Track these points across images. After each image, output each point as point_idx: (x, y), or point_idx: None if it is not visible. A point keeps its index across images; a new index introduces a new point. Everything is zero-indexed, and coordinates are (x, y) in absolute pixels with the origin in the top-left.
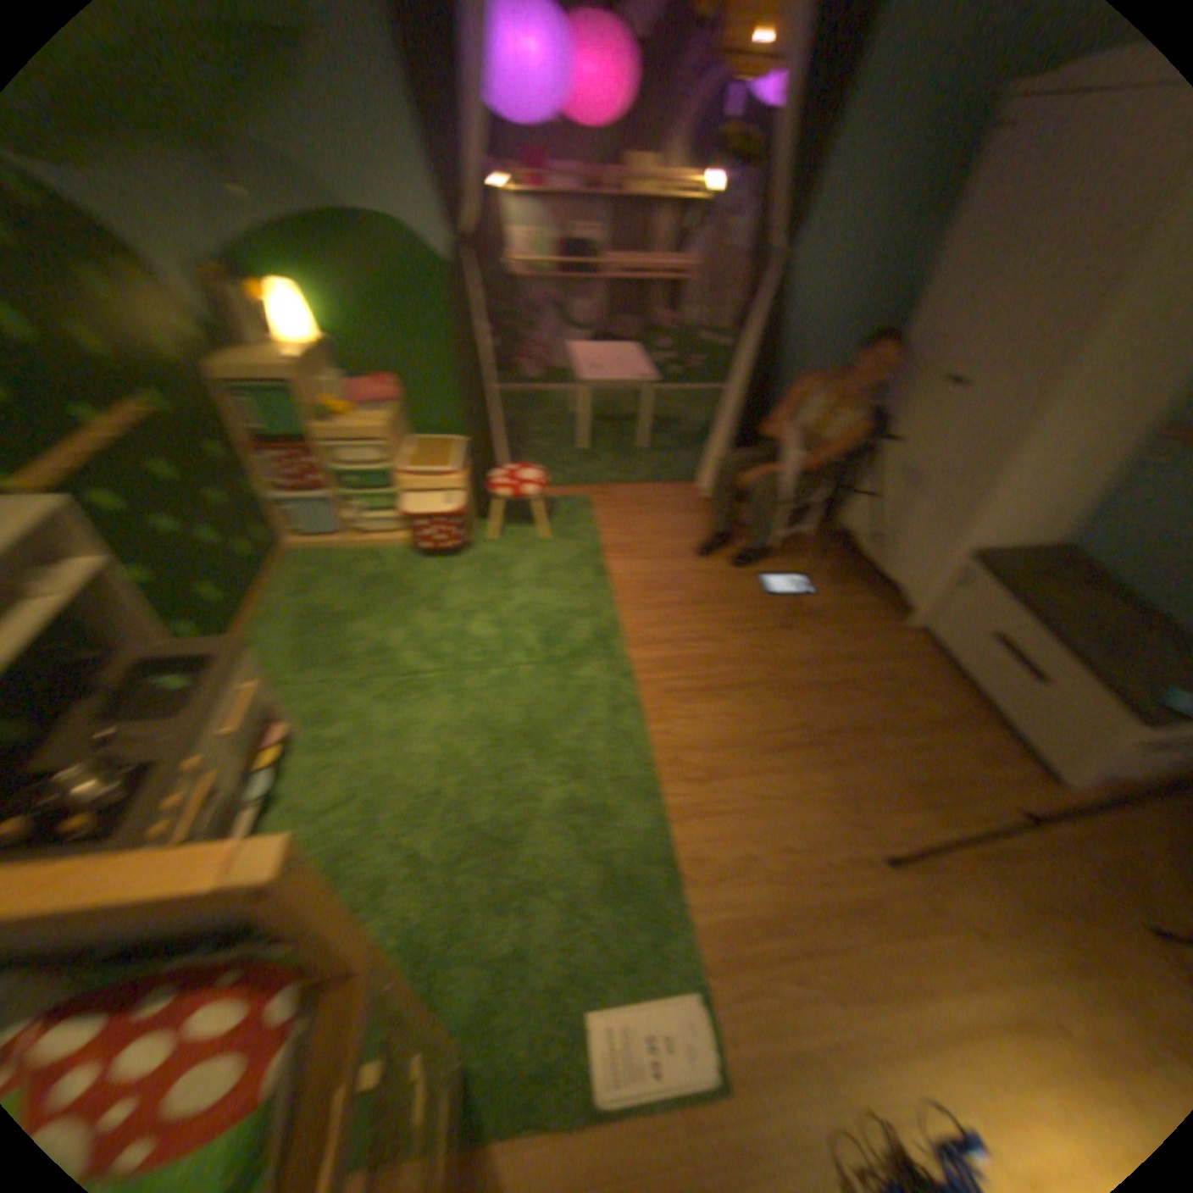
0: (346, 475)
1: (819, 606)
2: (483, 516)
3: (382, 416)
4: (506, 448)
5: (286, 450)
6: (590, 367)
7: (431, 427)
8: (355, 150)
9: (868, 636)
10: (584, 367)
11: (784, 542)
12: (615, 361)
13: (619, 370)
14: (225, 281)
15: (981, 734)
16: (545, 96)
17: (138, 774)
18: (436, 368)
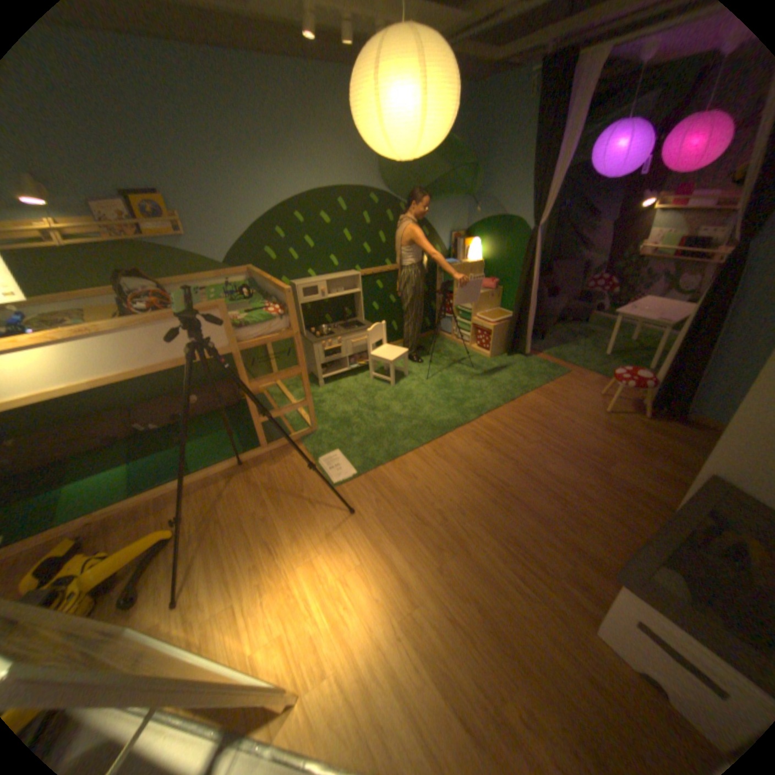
0: (460, 312)
1: (623, 478)
2: (507, 353)
3: (482, 294)
4: (531, 325)
5: (447, 297)
6: (641, 309)
7: (511, 308)
8: (519, 195)
9: (628, 508)
10: (633, 307)
11: (670, 451)
12: (664, 310)
13: (659, 315)
14: (465, 239)
15: (606, 584)
16: (622, 164)
17: (333, 335)
18: (521, 282)
